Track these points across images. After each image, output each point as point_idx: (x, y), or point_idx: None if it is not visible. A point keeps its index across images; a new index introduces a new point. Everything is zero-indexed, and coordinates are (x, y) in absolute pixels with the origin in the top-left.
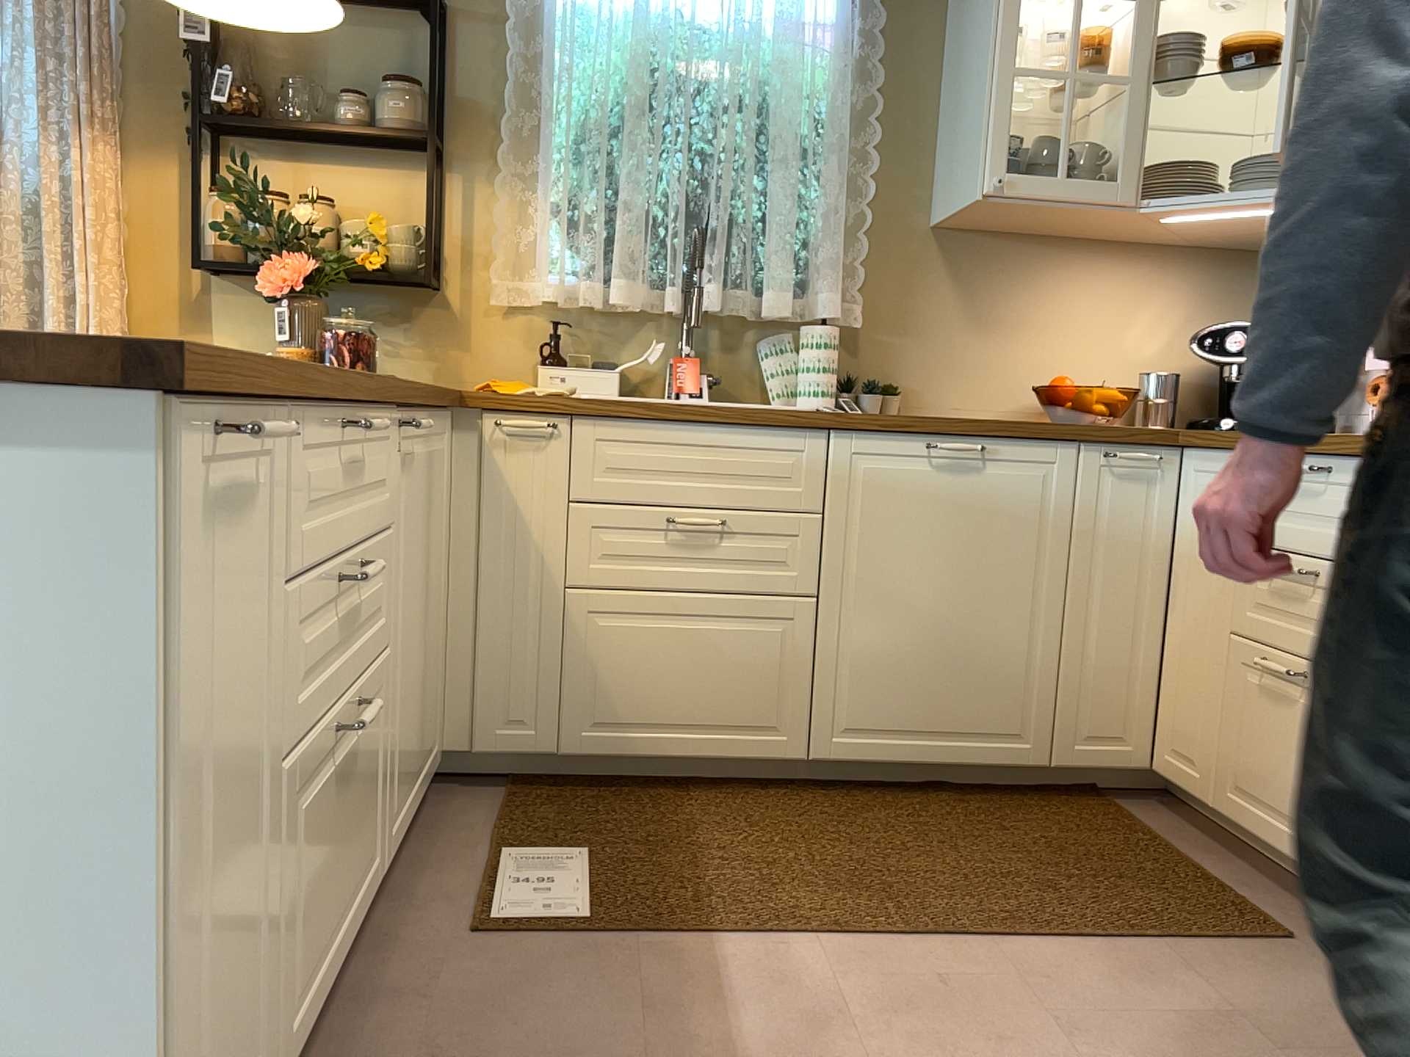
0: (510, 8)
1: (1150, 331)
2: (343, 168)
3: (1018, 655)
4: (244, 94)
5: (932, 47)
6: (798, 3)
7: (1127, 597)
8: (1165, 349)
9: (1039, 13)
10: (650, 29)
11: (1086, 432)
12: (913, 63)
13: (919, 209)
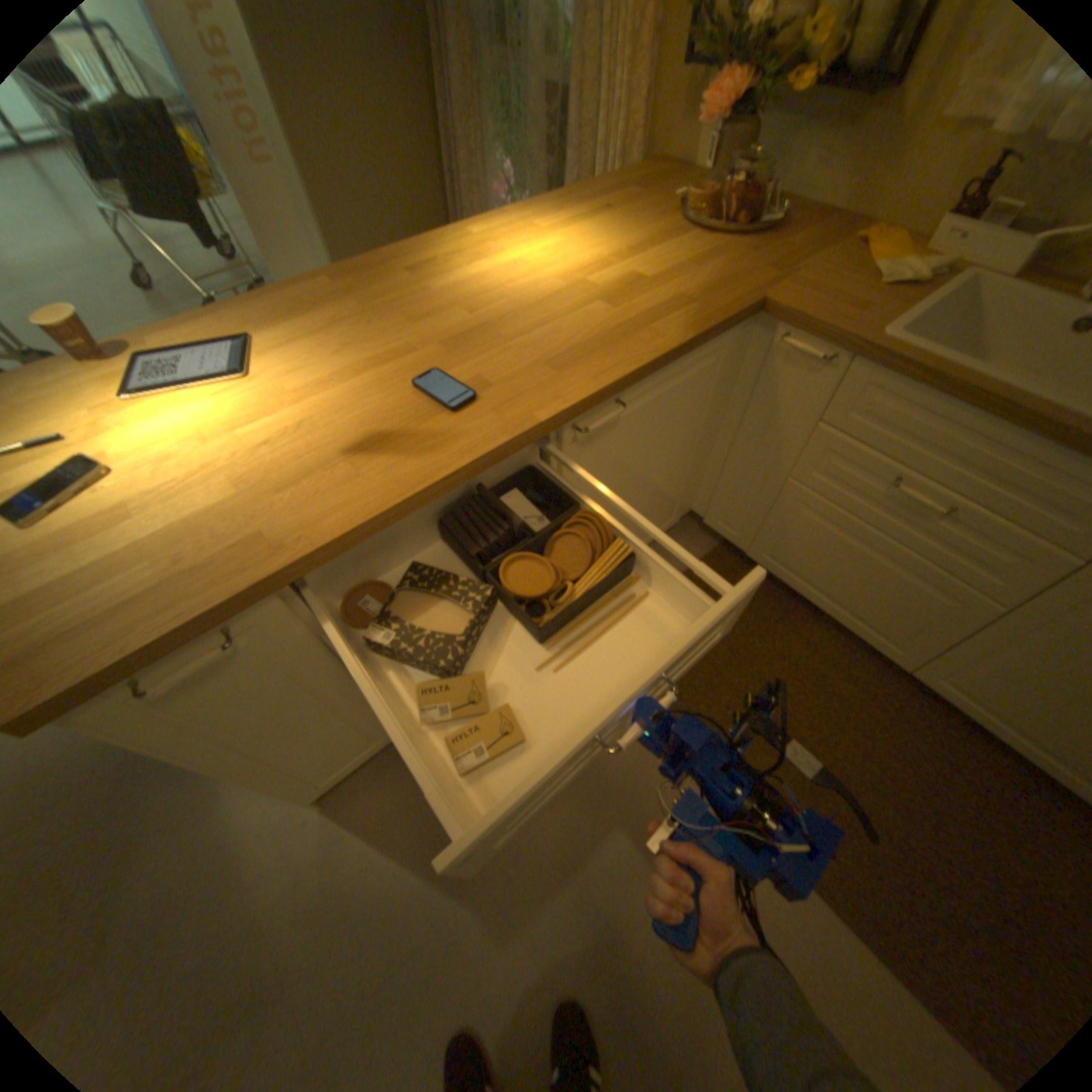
0: None
1: None
2: None
3: None
4: None
5: None
6: None
7: None
8: None
9: None
10: None
11: None
12: None
13: None
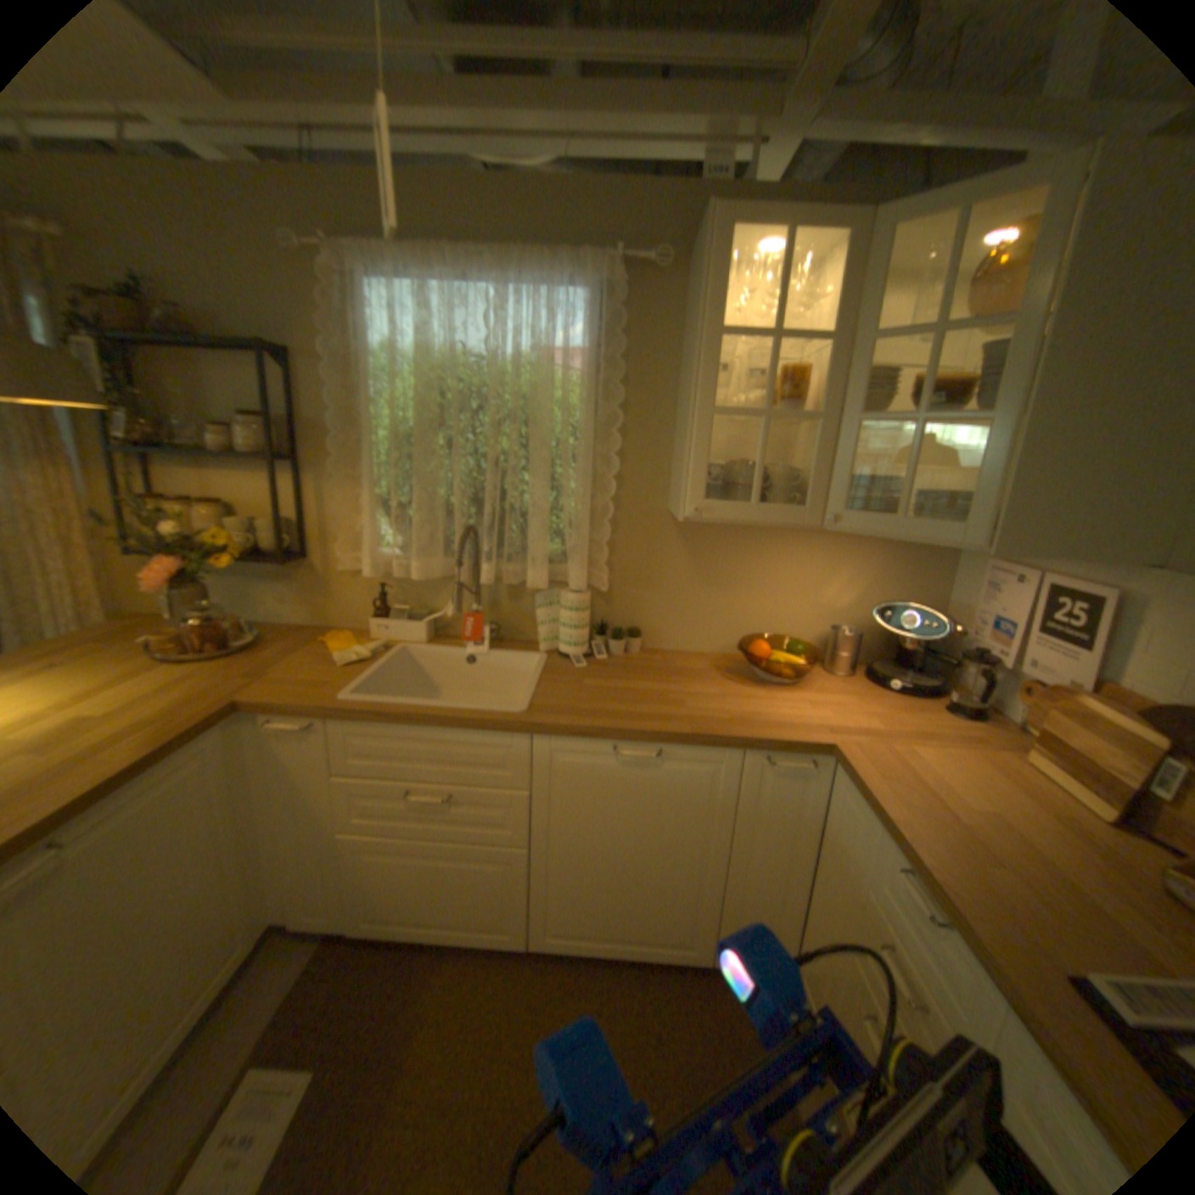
0: (317, 350)
1: (844, 589)
2: (226, 472)
3: (688, 898)
4: (131, 427)
5: (669, 363)
6: (550, 335)
7: (780, 863)
8: (855, 603)
9: (760, 334)
10: (433, 361)
11: (748, 745)
12: (652, 378)
13: (658, 497)
